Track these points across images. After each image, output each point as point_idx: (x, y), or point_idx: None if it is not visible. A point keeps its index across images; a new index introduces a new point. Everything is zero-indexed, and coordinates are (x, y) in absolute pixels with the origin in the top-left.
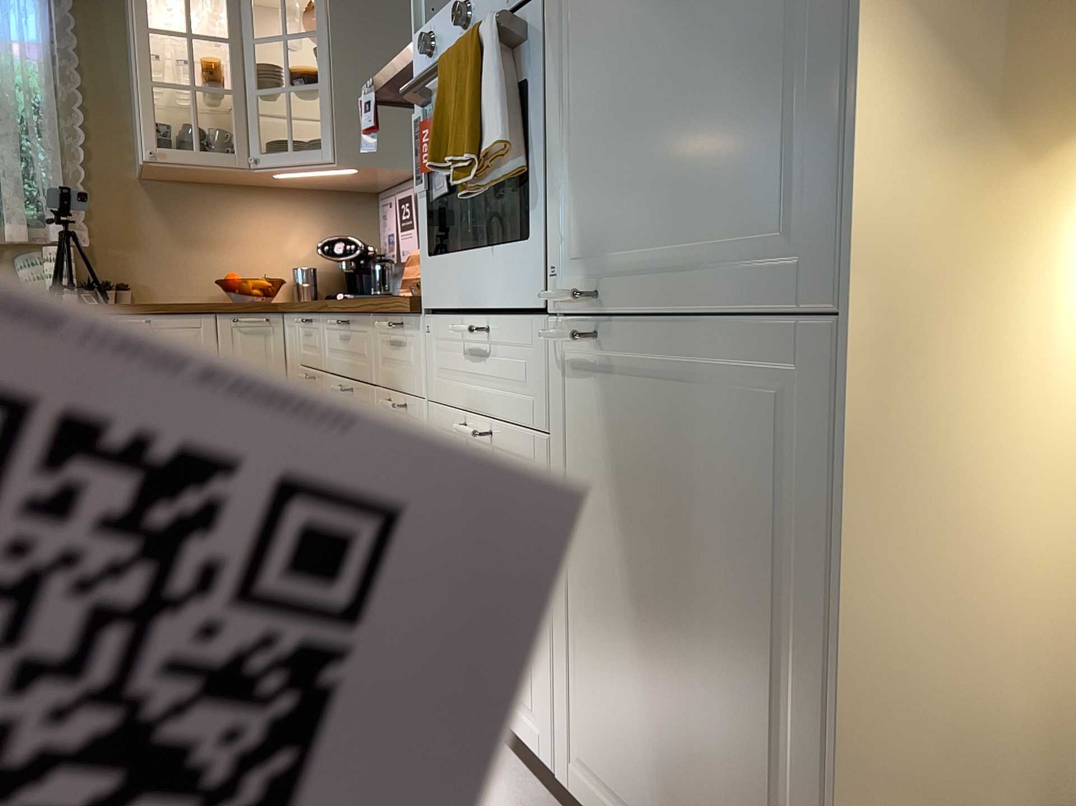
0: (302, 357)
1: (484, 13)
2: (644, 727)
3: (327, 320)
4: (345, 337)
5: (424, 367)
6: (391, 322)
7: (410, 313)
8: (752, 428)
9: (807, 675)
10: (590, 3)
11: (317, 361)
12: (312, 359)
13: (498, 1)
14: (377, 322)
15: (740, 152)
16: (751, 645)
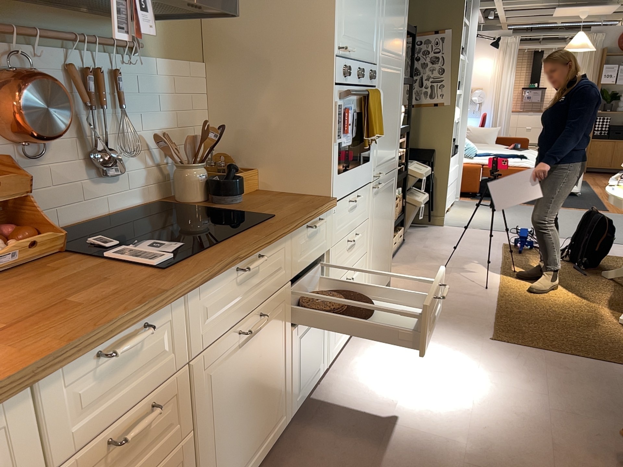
0: (75, 439)
1: (363, 78)
2: (378, 266)
3: (204, 288)
4: (245, 278)
5: (330, 232)
6: (317, 221)
7: (333, 207)
8: (391, 189)
9: (391, 224)
10: (382, 100)
11: (161, 372)
12: (136, 392)
13: (367, 78)
14: (297, 231)
15: (393, 142)
16: (389, 227)
